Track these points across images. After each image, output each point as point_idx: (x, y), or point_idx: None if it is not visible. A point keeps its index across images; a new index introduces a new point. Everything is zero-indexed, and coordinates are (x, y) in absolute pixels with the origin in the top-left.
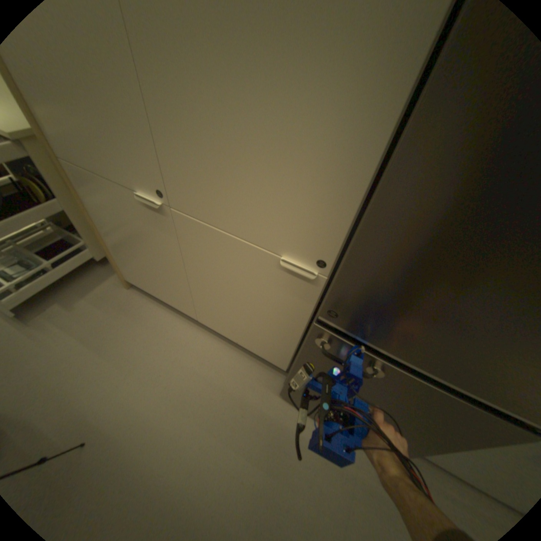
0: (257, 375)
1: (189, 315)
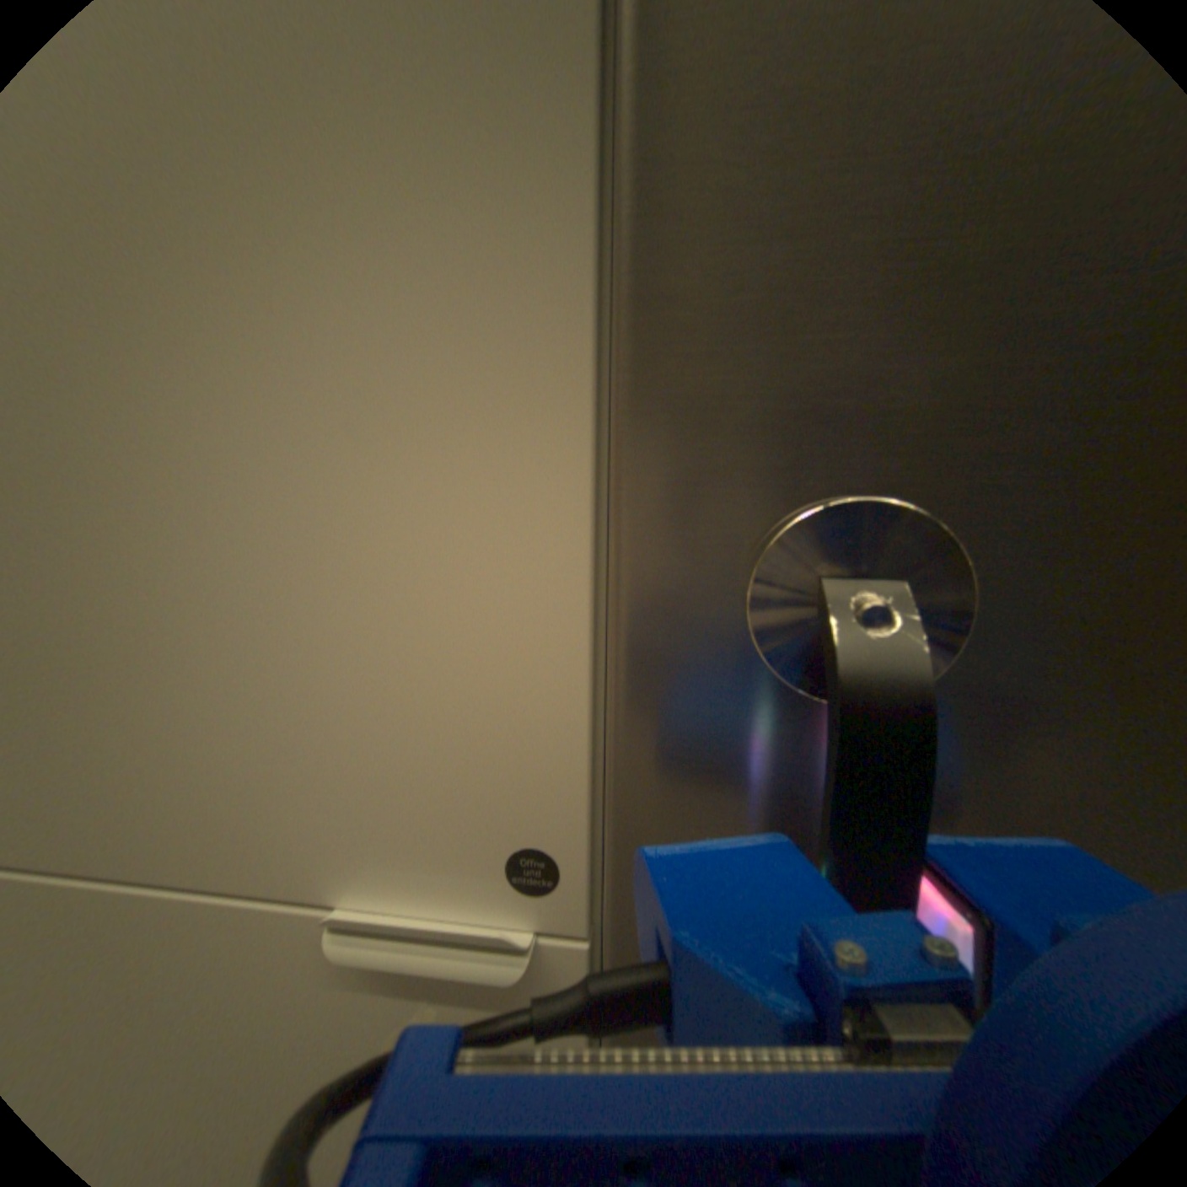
0: None
1: None
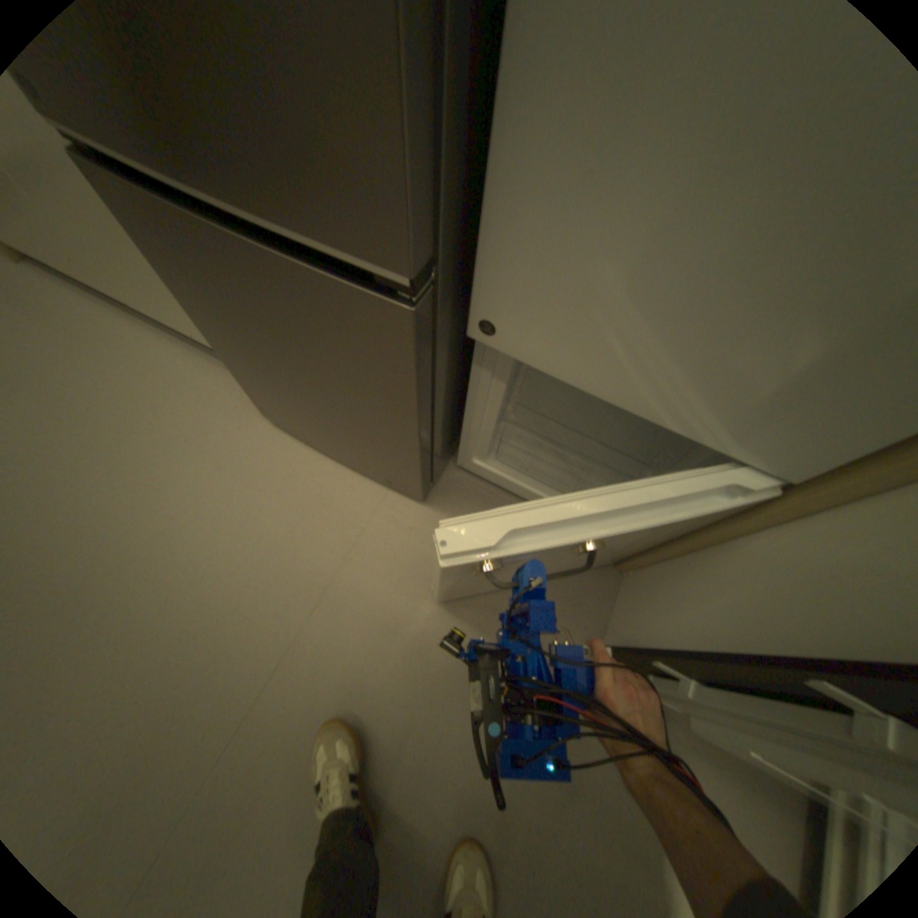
0: (237, 391)
1: (110, 294)
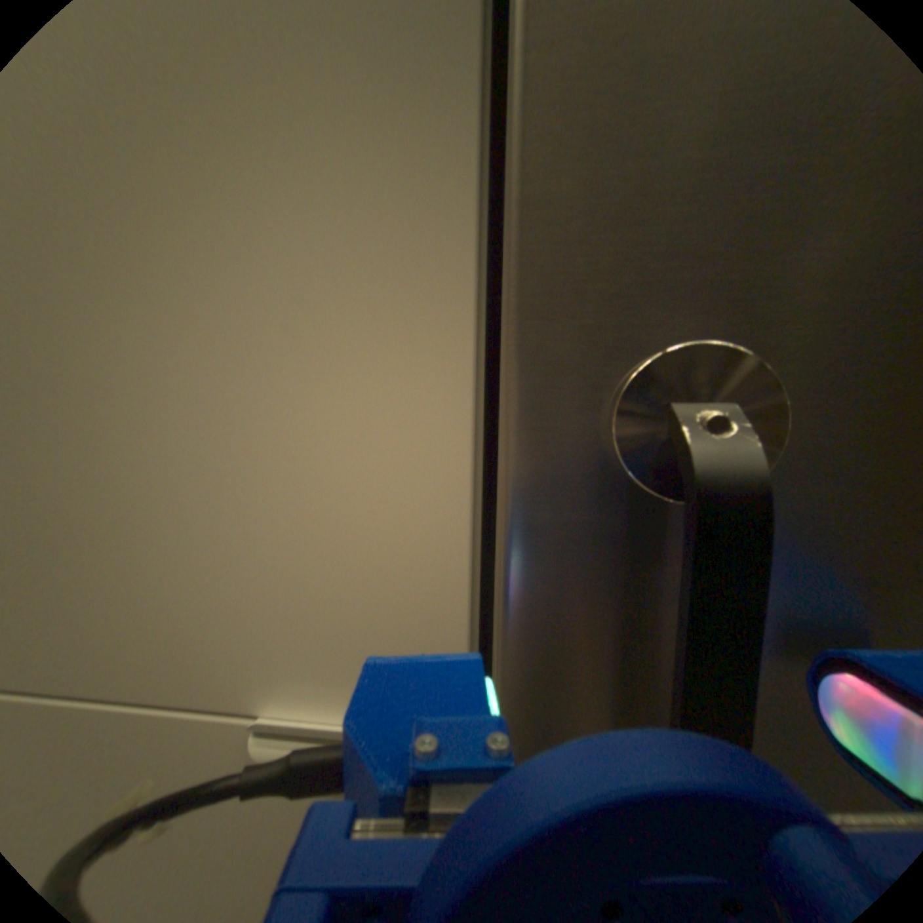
0: None
1: None
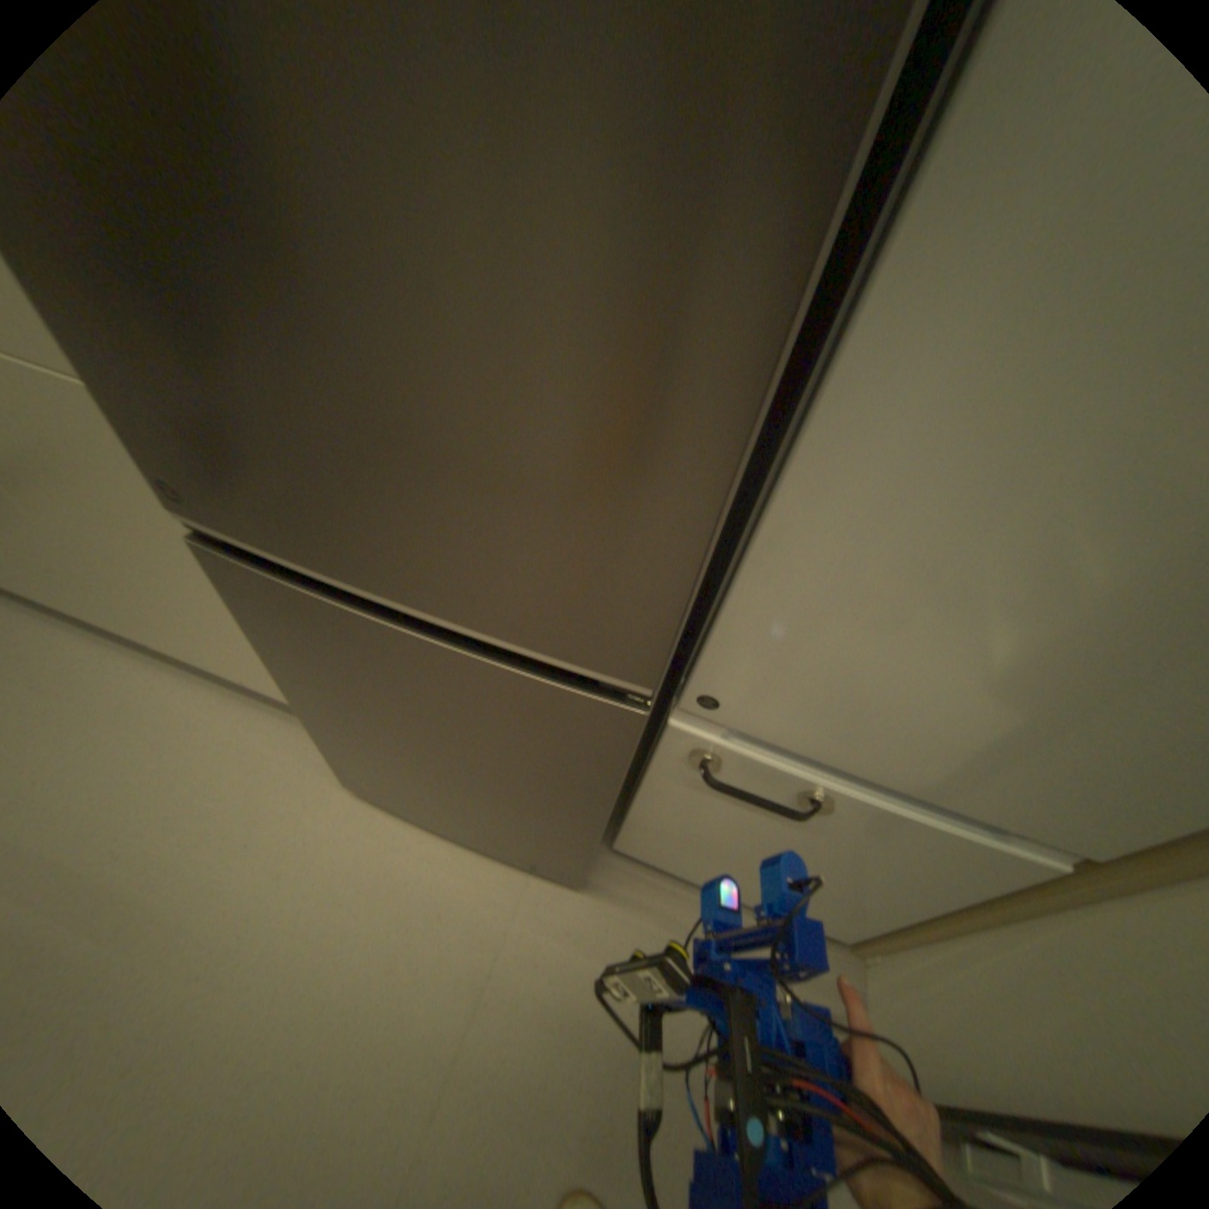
0: (300, 750)
1: (122, 632)
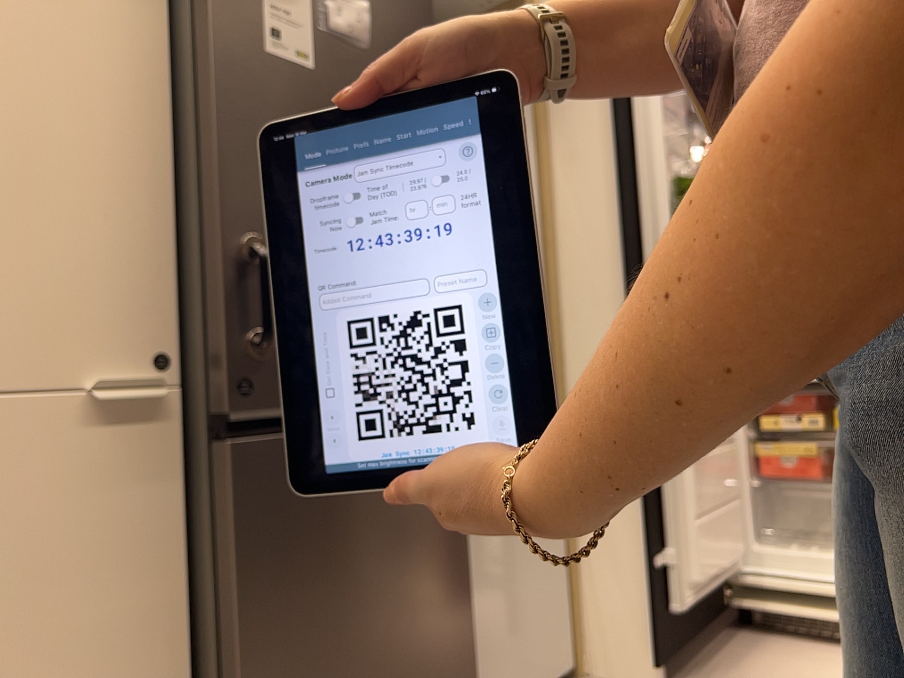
0: None
1: None
